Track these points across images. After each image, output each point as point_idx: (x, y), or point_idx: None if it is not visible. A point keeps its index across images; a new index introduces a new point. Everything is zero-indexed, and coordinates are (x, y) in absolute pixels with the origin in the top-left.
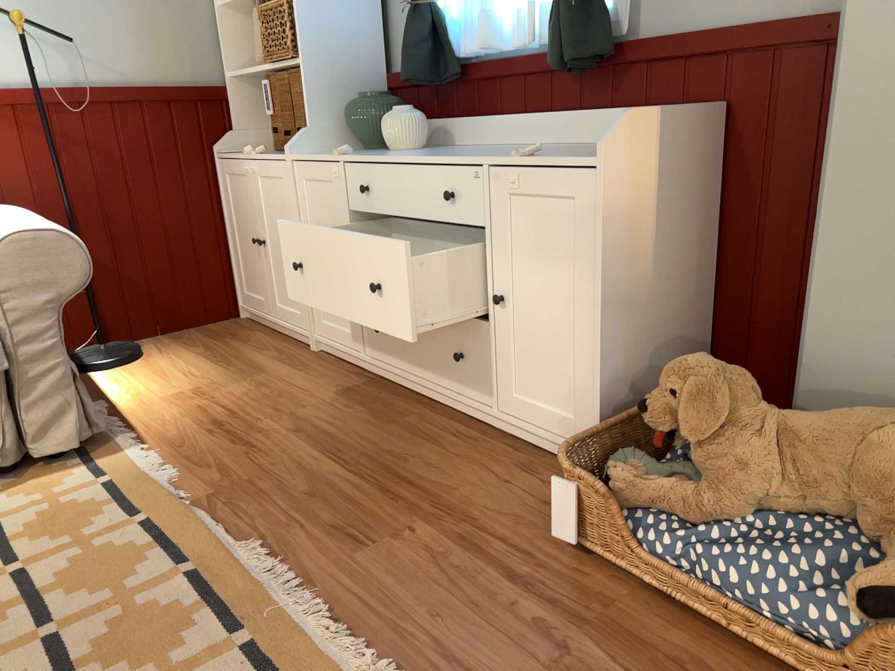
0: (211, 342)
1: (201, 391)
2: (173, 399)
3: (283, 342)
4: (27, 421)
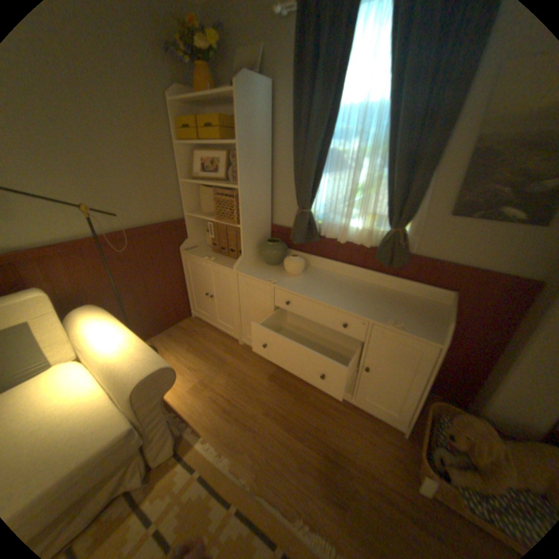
0: (187, 339)
1: (204, 383)
2: (193, 393)
3: (222, 337)
4: (148, 455)
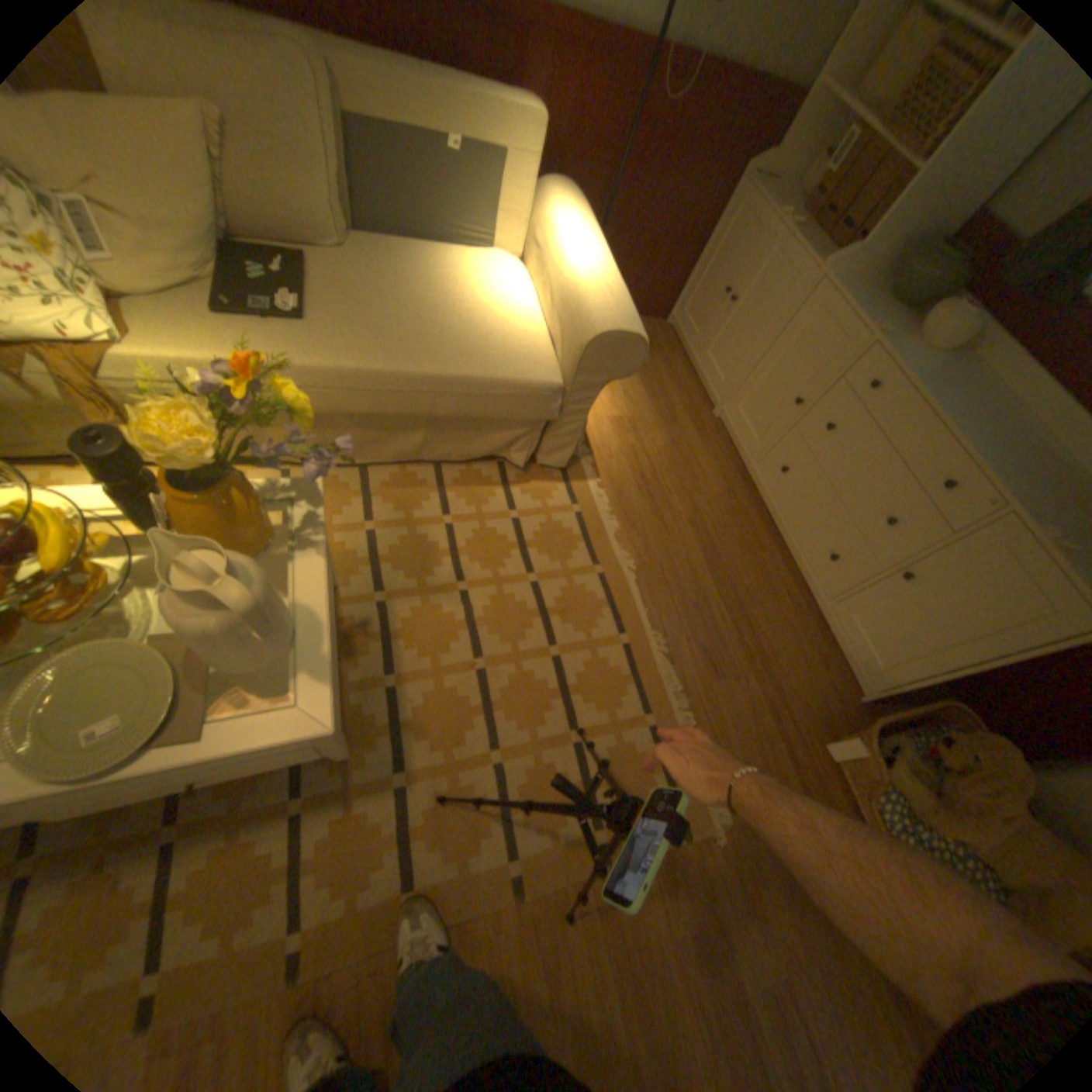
0: None
1: (634, 427)
2: (615, 428)
3: (693, 388)
4: (544, 445)
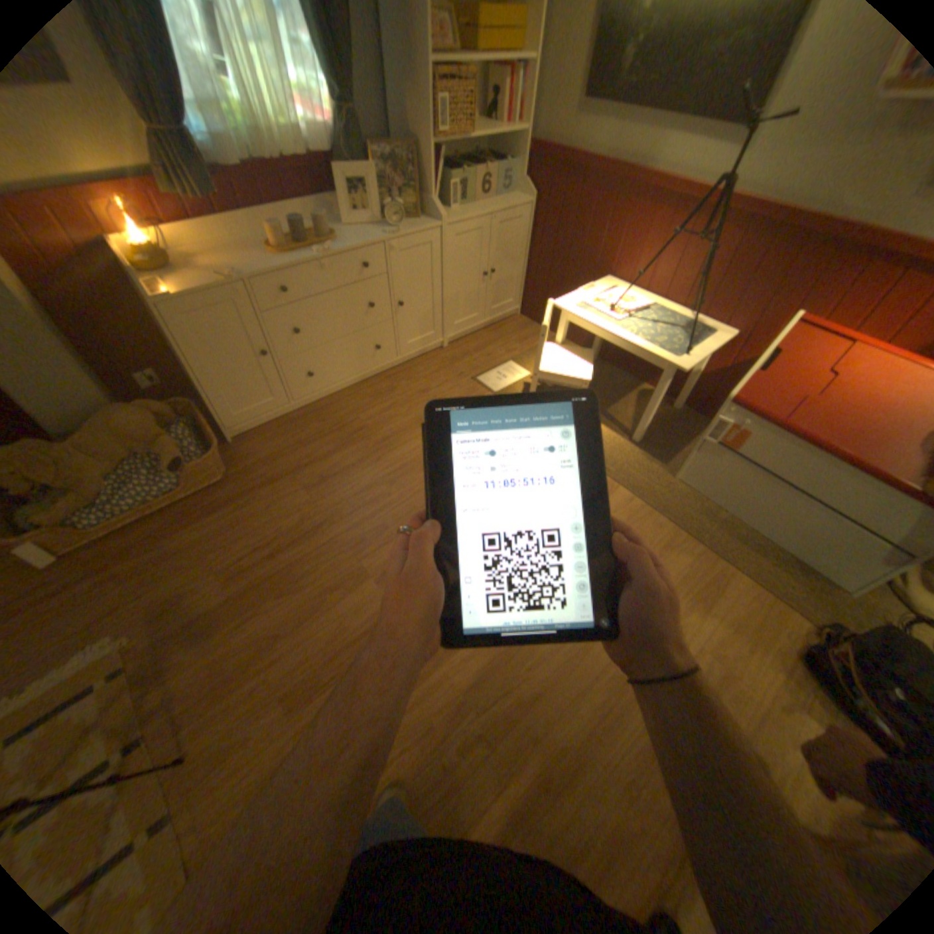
0: None
1: None
2: None
3: None
4: None
